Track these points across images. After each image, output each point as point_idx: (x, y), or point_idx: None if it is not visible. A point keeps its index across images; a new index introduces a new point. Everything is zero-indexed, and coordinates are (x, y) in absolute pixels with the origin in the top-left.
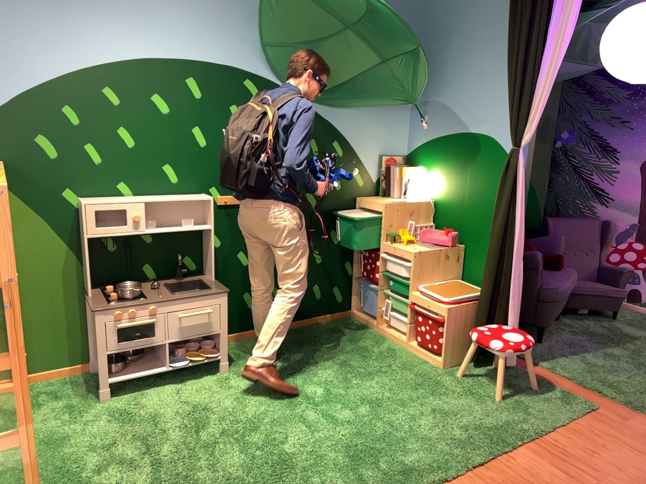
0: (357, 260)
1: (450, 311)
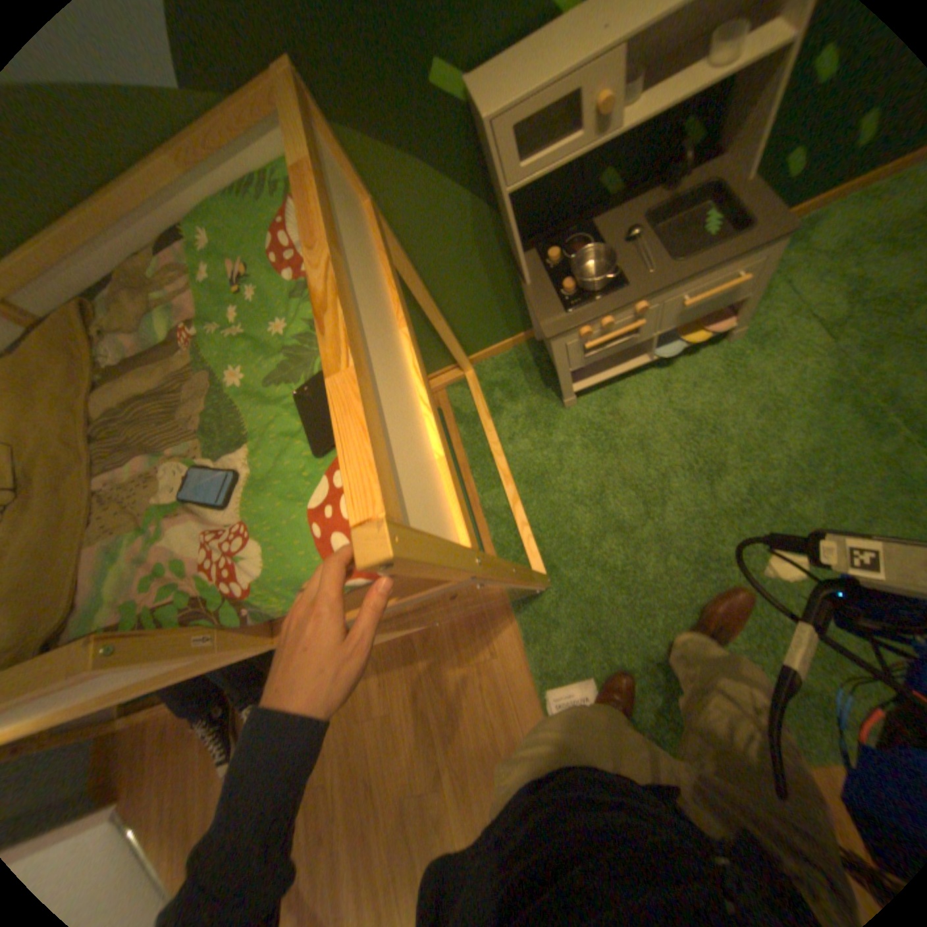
0: None
1: None
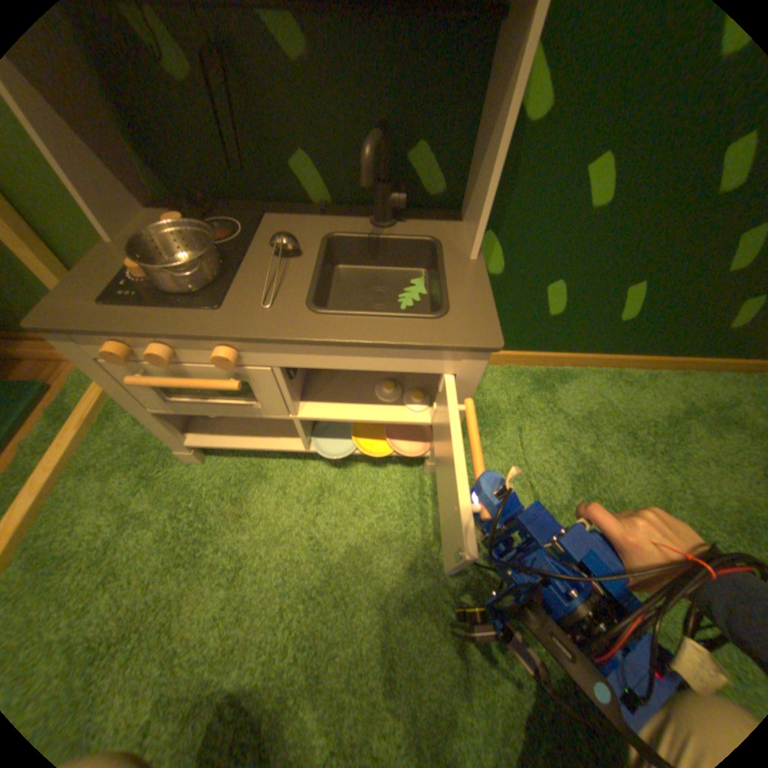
0: None
1: None
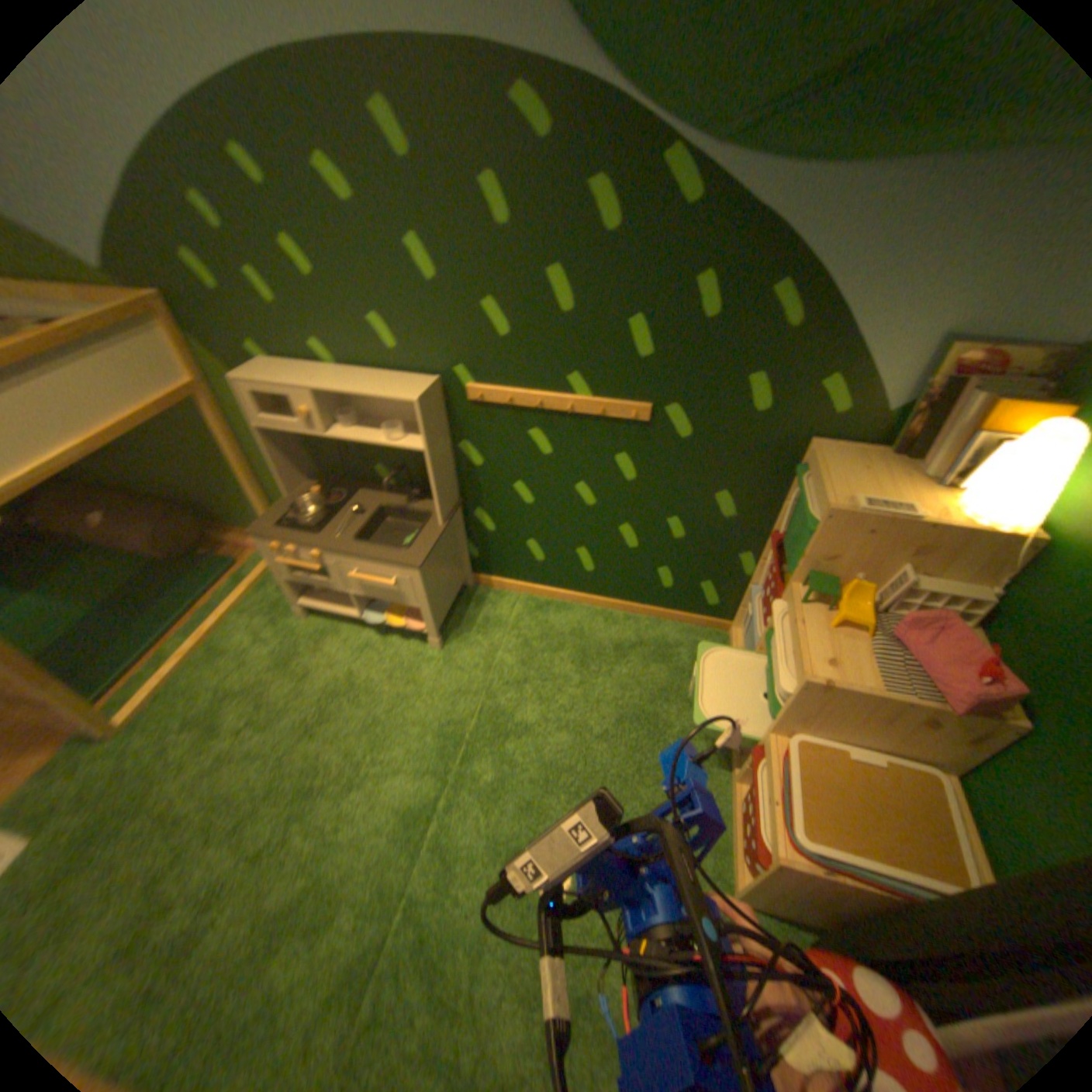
0: (763, 567)
1: (799, 882)
